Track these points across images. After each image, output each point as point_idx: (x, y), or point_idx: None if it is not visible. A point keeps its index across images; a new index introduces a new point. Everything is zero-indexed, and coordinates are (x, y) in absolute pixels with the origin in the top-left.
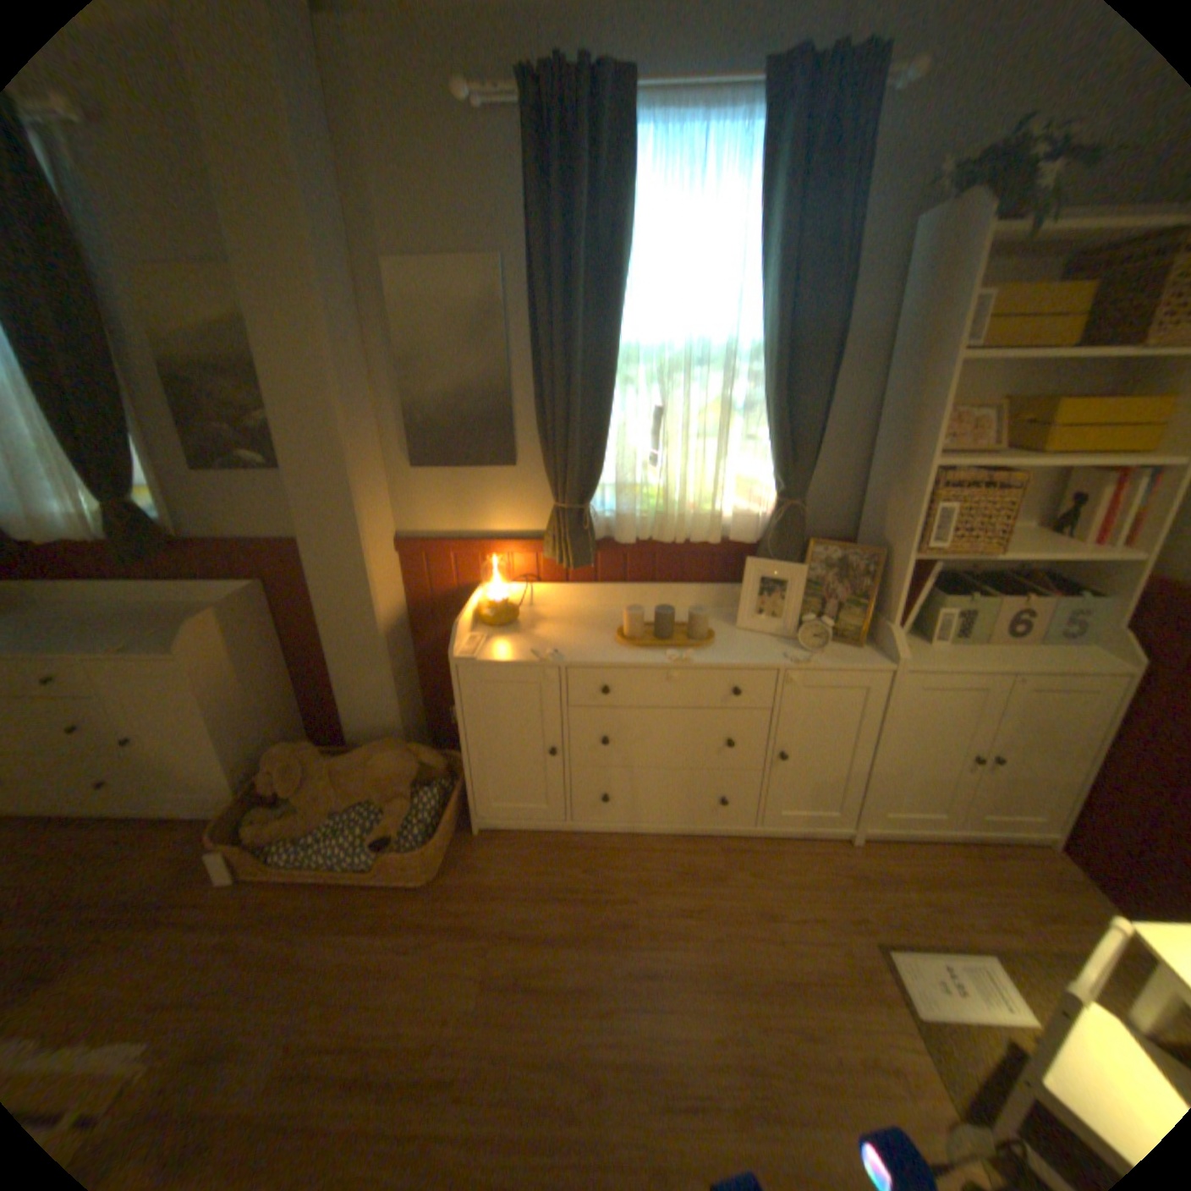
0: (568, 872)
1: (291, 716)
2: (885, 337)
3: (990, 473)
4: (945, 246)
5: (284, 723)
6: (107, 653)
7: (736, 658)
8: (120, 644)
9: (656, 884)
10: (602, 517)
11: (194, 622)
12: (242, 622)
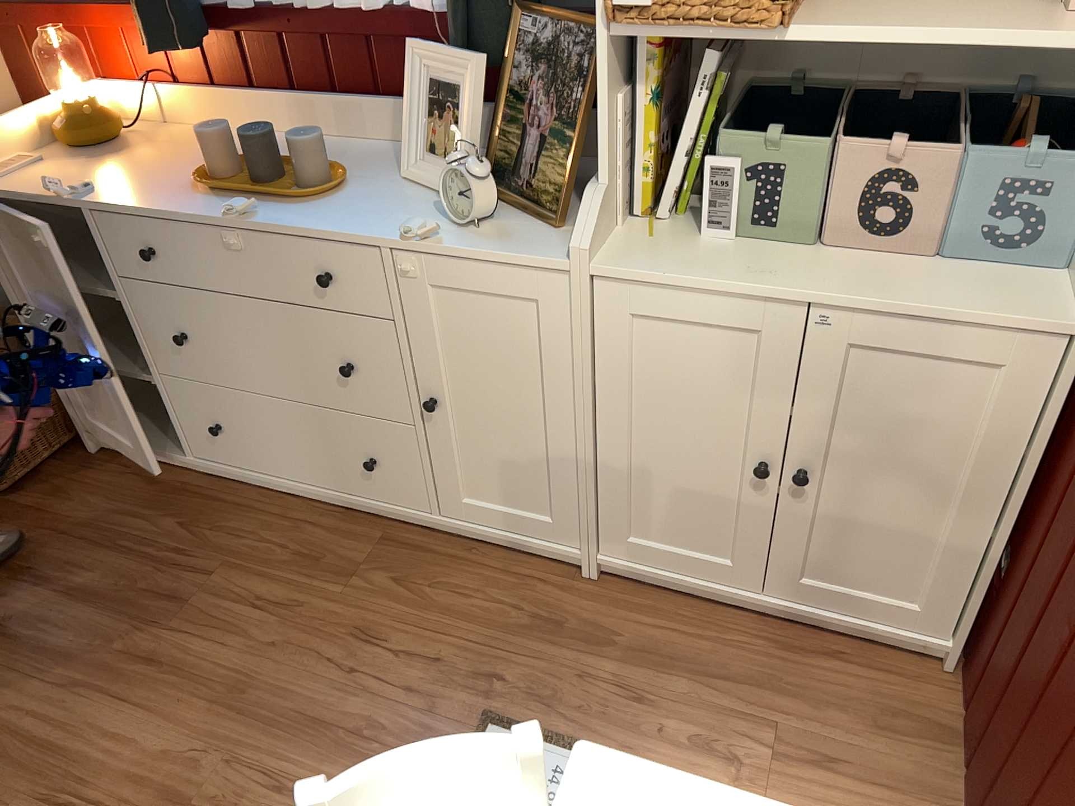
0: (174, 516)
1: None
2: None
3: None
4: None
5: None
6: None
7: (334, 226)
8: None
9: (266, 554)
10: None
11: None
12: None
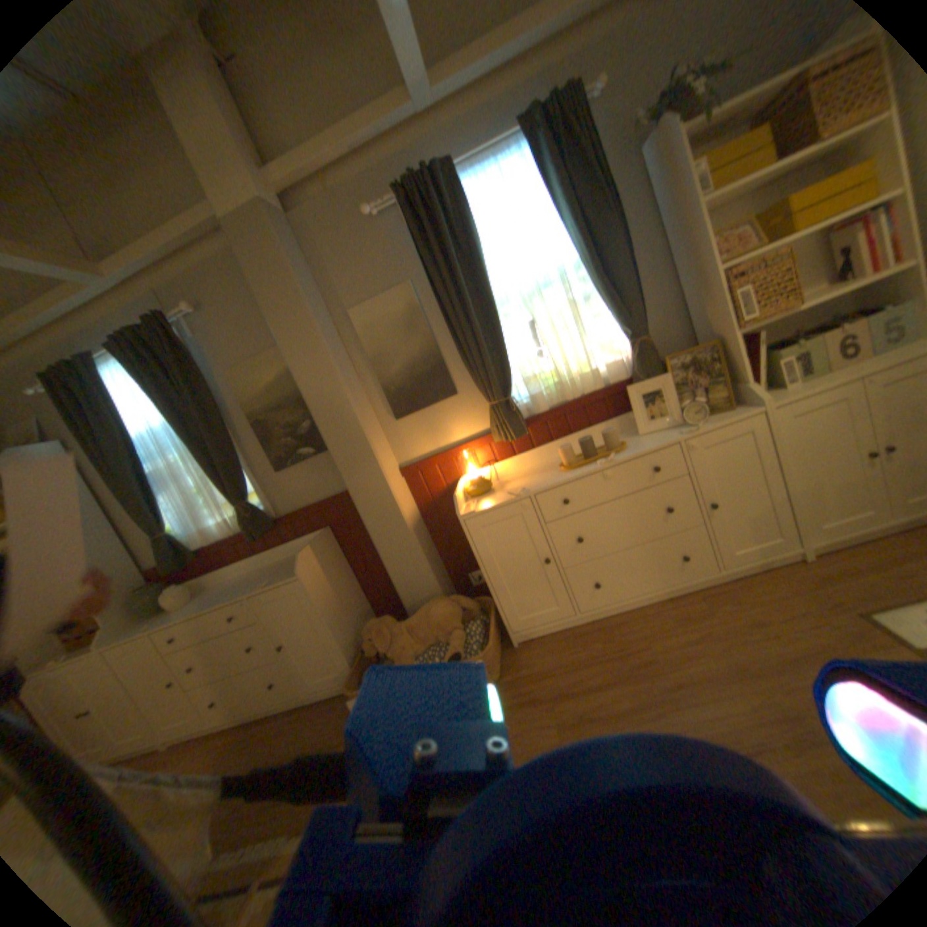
0: (591, 646)
1: (368, 613)
2: (654, 219)
3: (765, 261)
4: (662, 152)
5: (365, 618)
6: (259, 586)
7: (646, 446)
8: (263, 581)
9: (660, 632)
10: (521, 400)
11: (301, 552)
12: (325, 552)
